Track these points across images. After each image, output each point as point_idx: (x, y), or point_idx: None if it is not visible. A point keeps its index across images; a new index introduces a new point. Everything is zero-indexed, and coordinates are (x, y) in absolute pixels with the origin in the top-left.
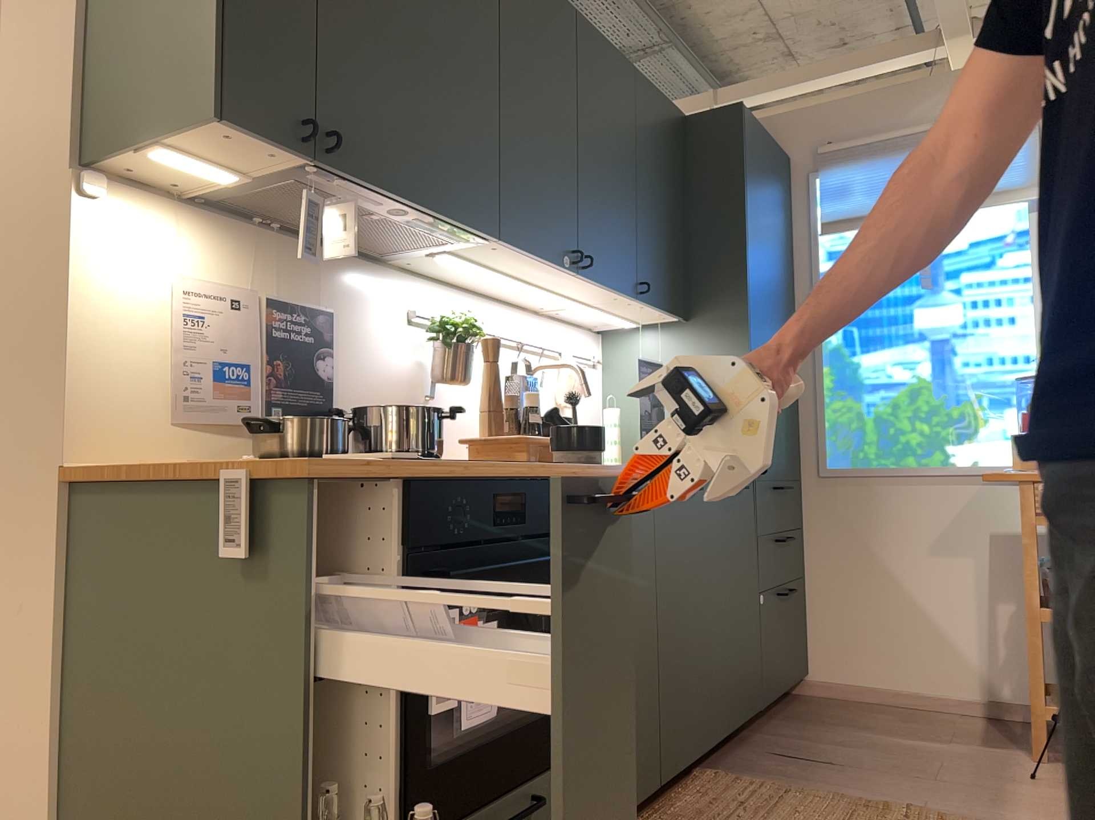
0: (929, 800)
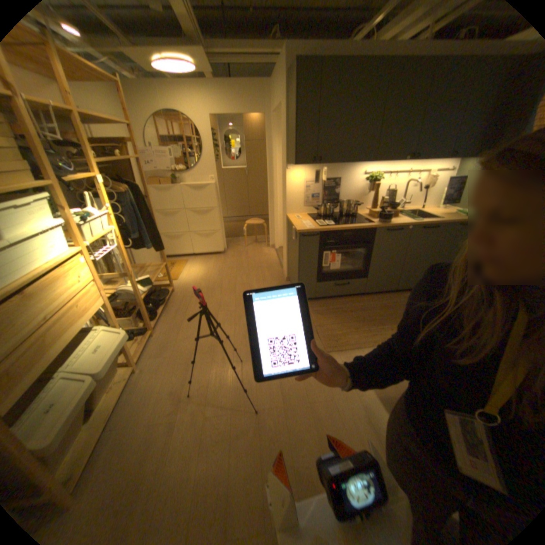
0: None
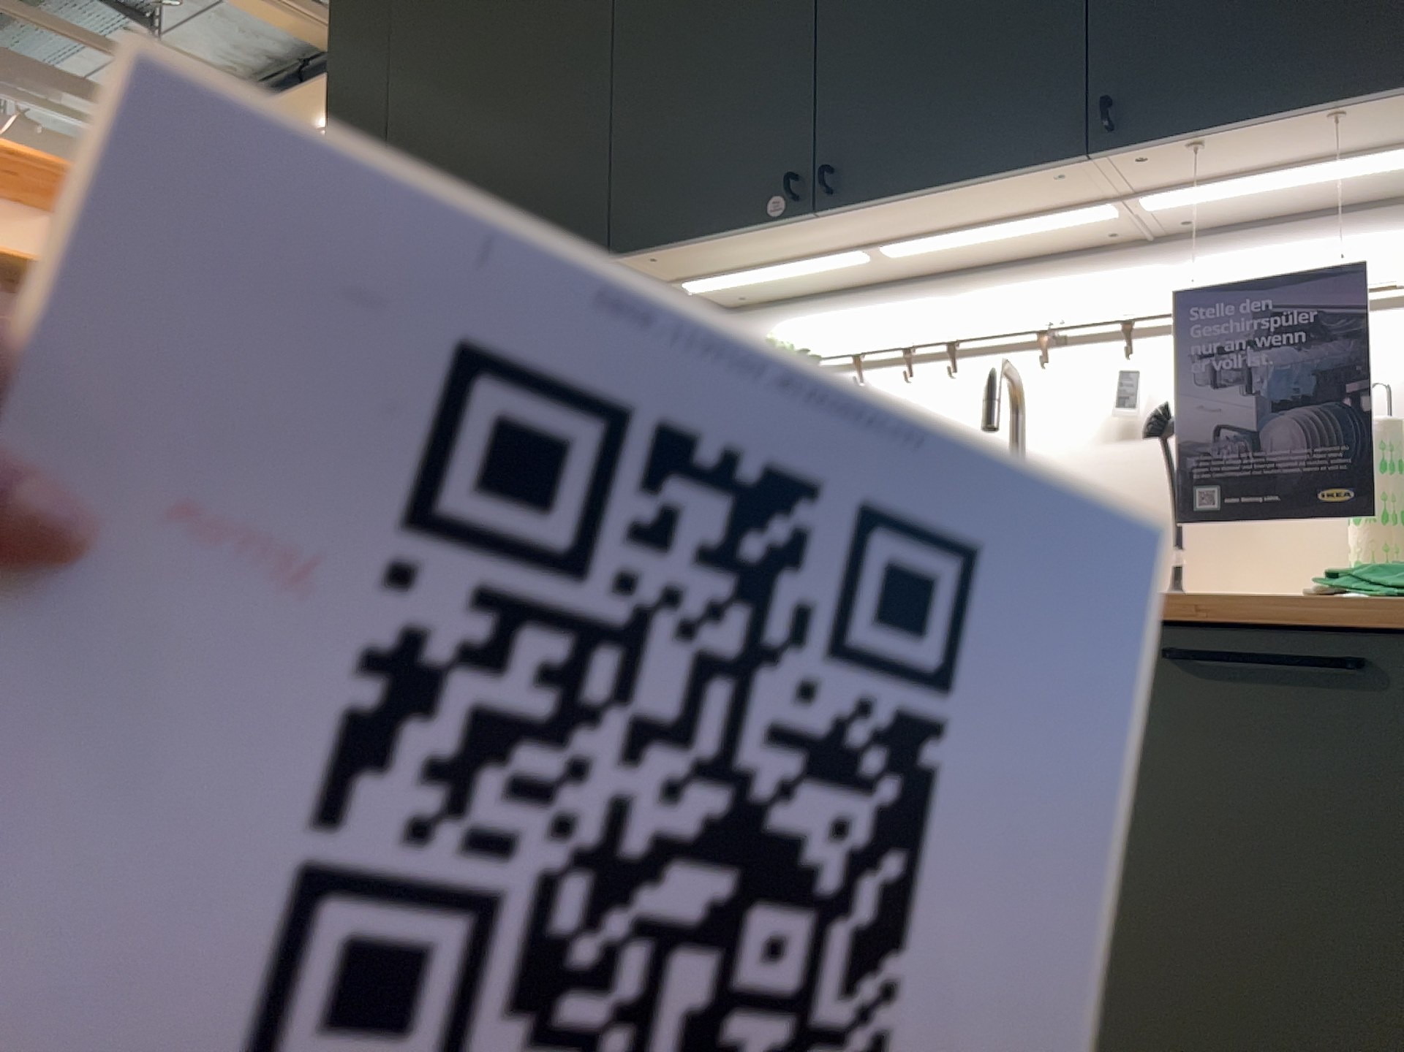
0: None
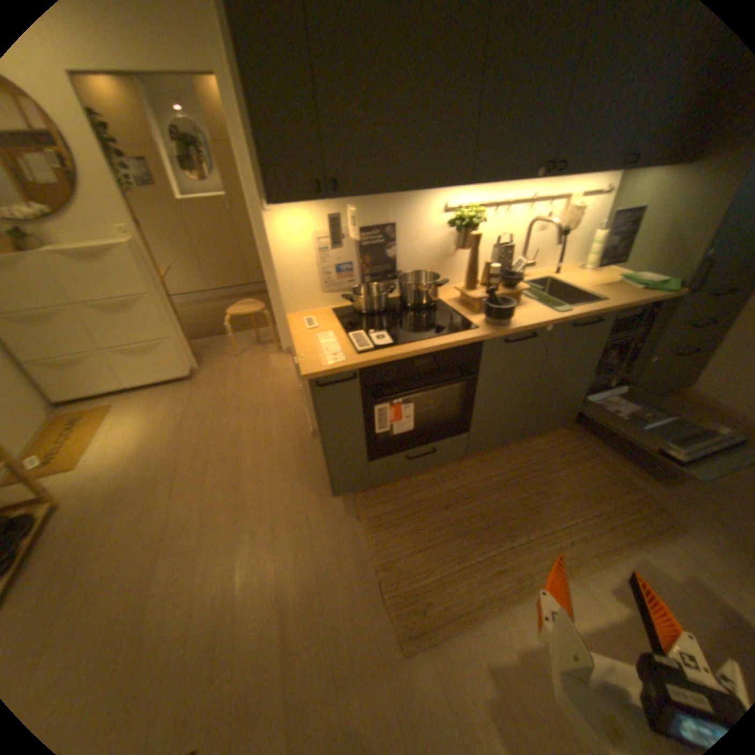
0: (668, 496)
